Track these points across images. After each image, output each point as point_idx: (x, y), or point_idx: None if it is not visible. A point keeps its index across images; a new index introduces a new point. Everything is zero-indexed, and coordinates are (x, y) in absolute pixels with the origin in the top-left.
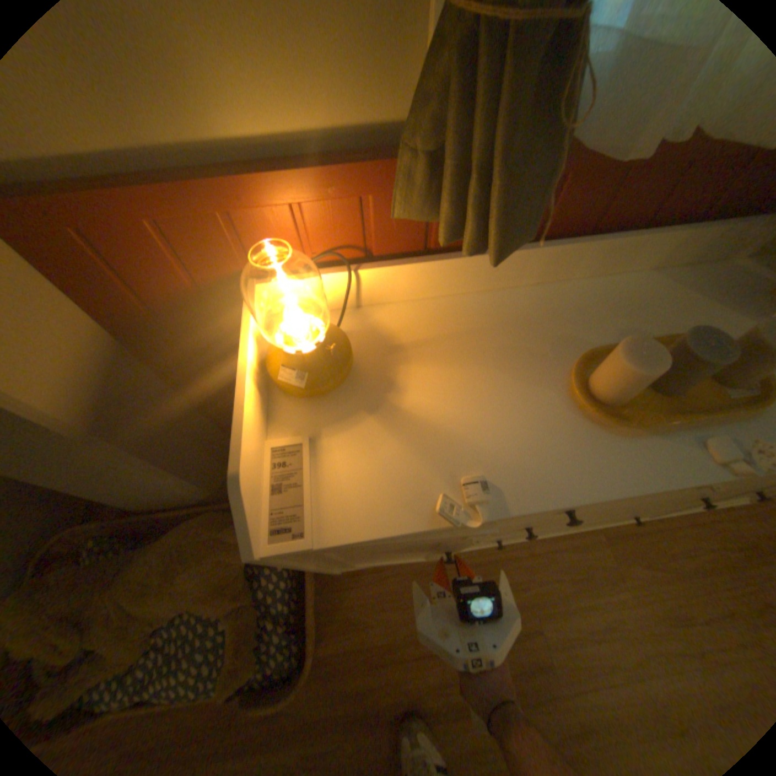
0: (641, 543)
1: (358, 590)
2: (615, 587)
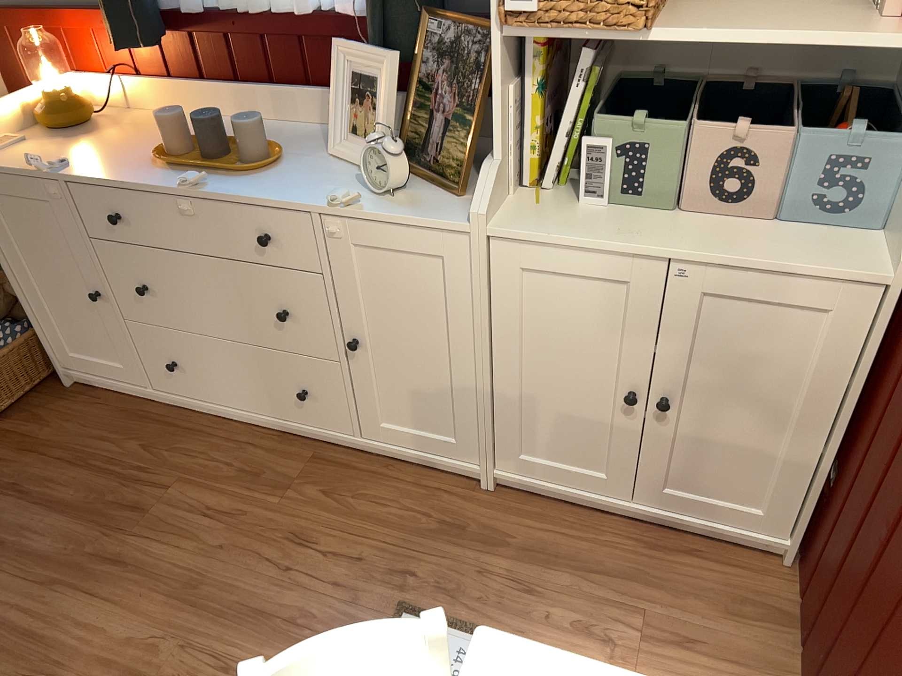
0: (344, 471)
1: (76, 401)
2: (276, 487)
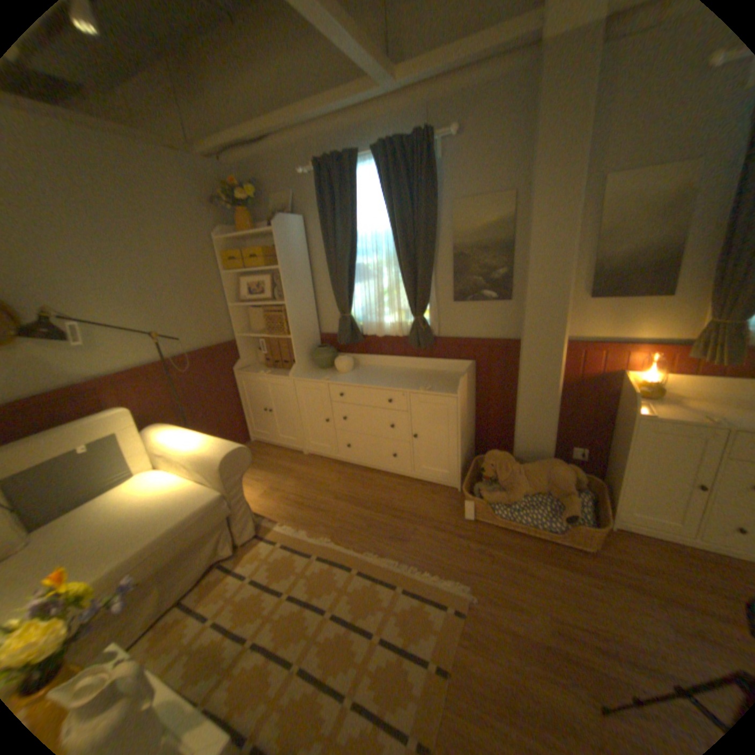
0: None
1: (627, 541)
2: None
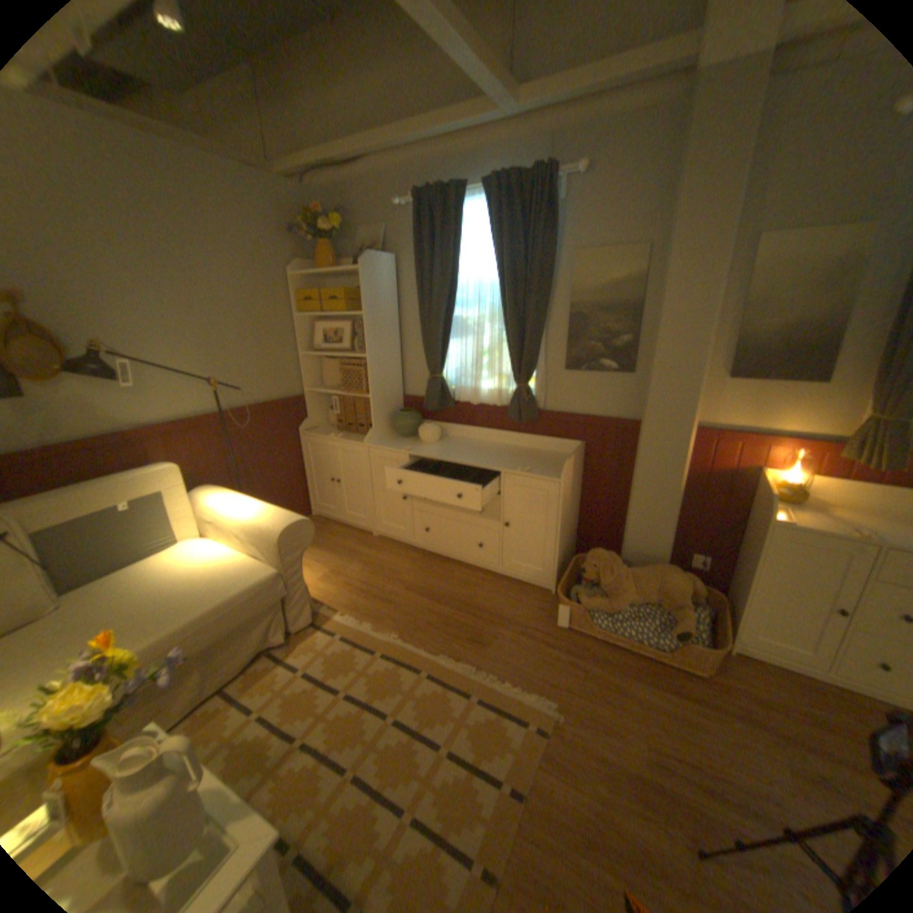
0: None
1: (748, 669)
2: None
